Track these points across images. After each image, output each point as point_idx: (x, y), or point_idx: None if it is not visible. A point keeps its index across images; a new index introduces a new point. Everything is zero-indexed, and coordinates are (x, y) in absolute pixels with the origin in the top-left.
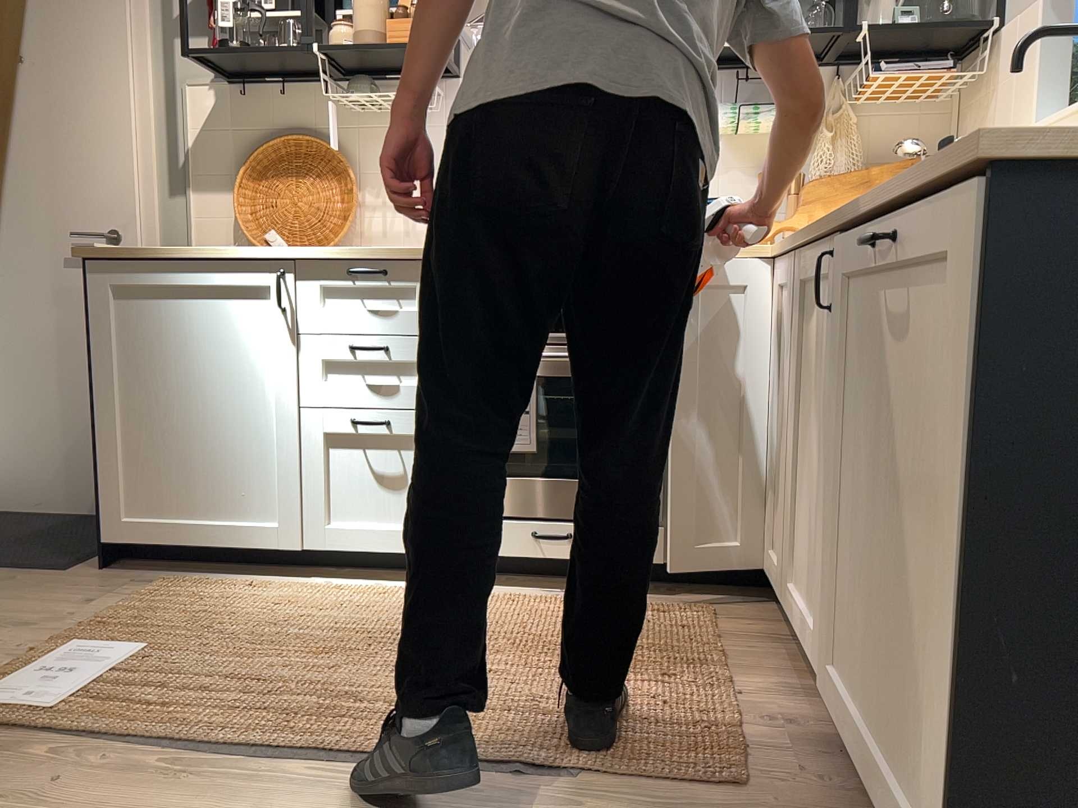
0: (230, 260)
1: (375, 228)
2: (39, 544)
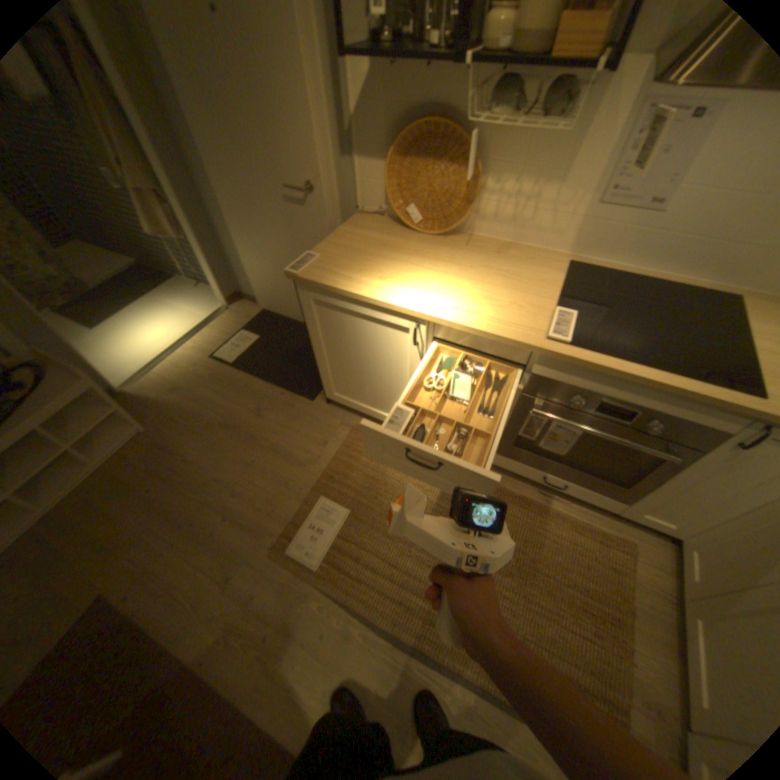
0: (384, 307)
1: (490, 209)
2: (300, 365)
